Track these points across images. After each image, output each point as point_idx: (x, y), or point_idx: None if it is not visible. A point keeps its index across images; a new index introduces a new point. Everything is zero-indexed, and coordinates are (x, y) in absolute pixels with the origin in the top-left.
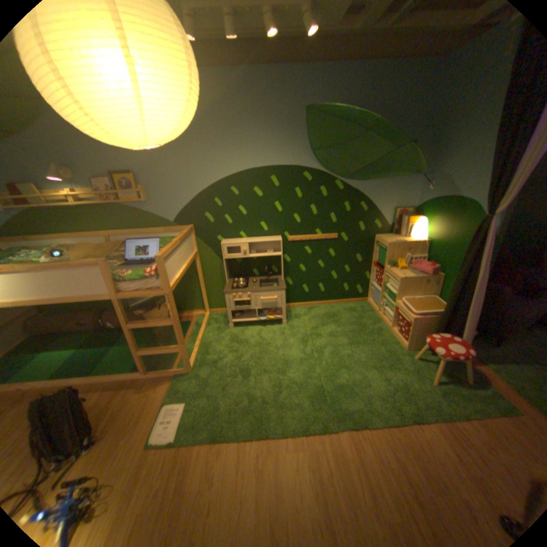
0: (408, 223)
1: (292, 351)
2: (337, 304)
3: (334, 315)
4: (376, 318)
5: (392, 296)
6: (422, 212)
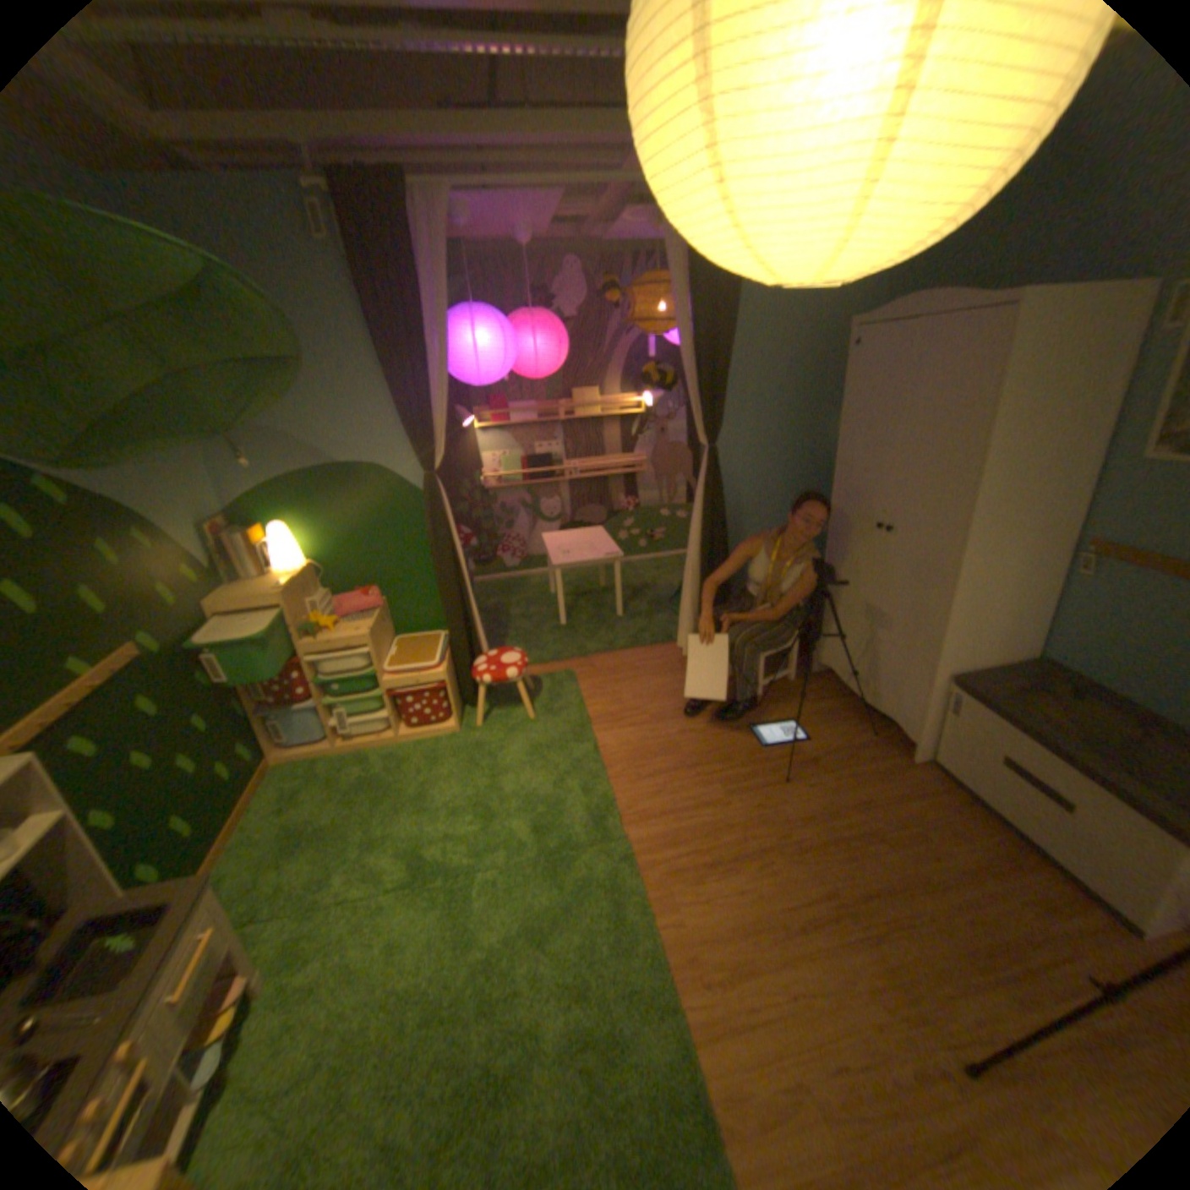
0: (249, 546)
1: (402, 946)
2: (234, 828)
3: (286, 839)
4: (344, 759)
5: (362, 681)
6: (248, 518)
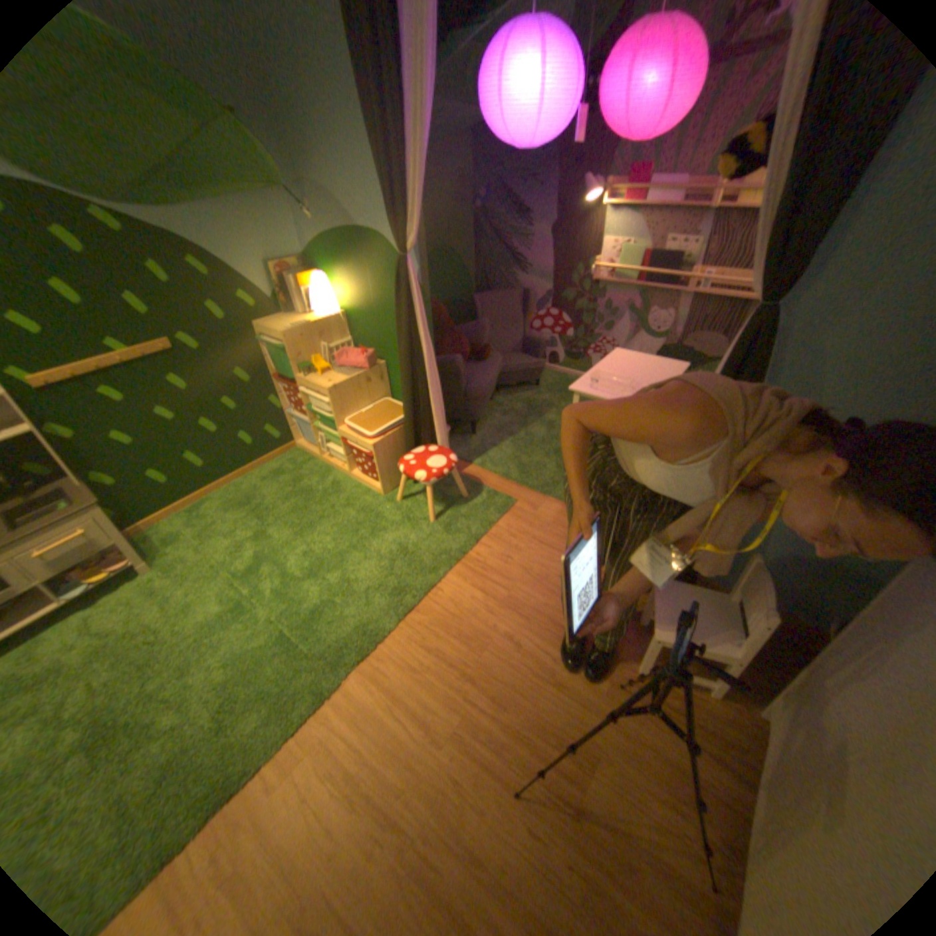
0: (299, 288)
1: (191, 614)
2: (245, 475)
3: (249, 499)
4: (322, 469)
5: (329, 423)
6: (314, 264)
